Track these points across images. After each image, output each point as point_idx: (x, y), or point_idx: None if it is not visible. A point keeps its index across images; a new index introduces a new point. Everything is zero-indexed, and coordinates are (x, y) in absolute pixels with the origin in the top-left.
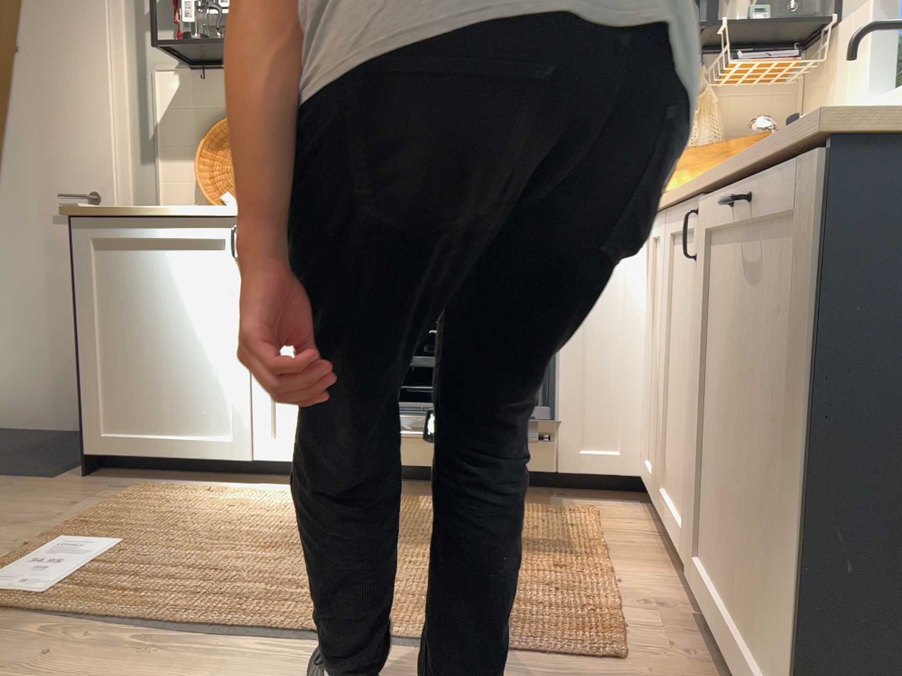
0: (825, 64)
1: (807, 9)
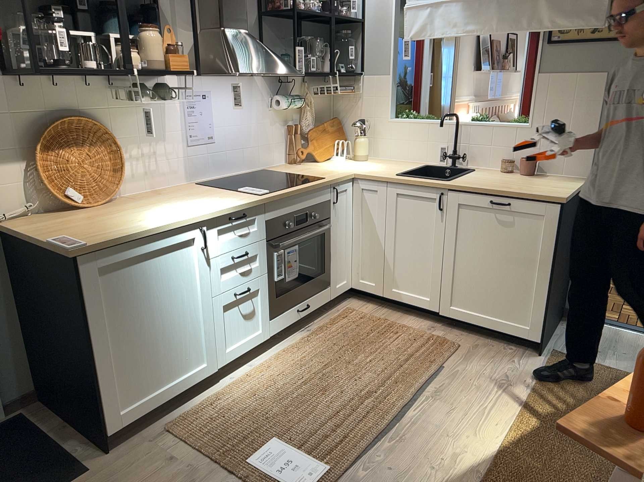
0: (361, 93)
1: (341, 60)
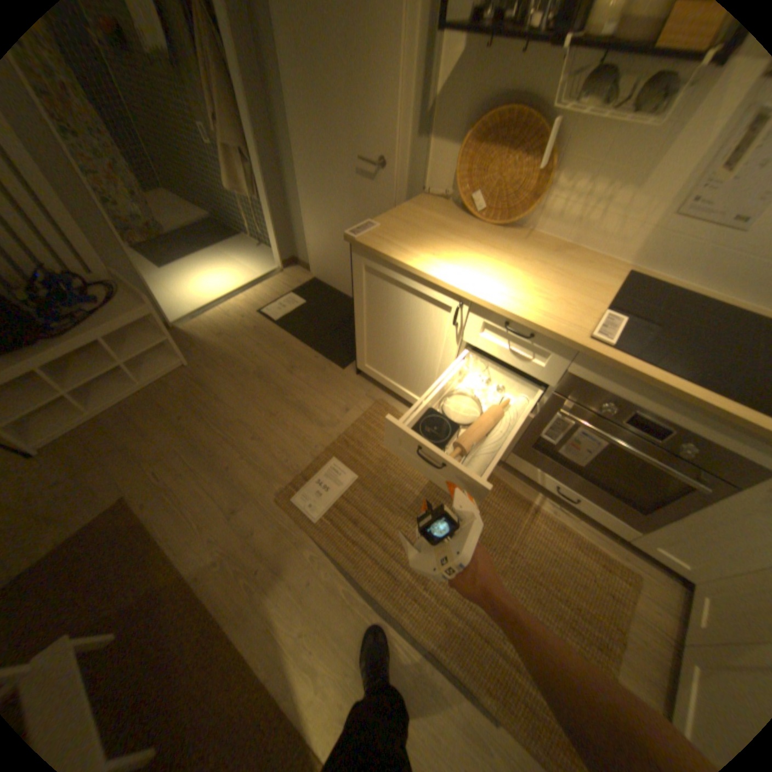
0: None
1: None
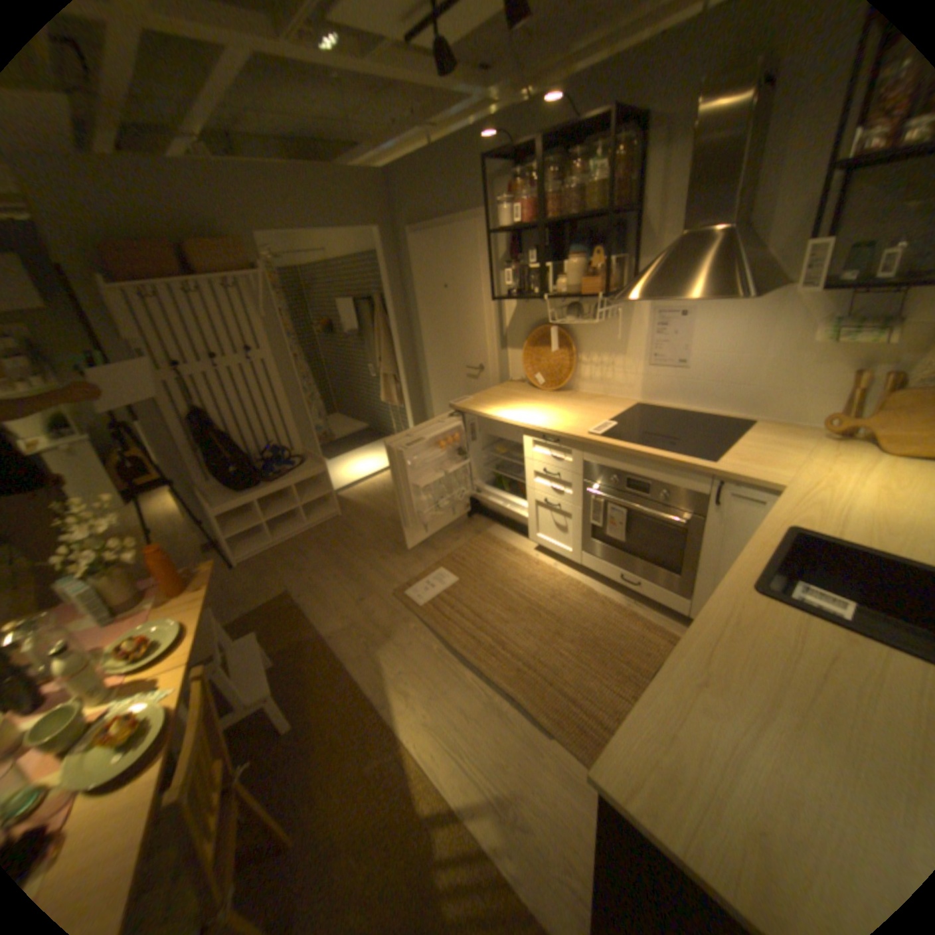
0: None
1: None
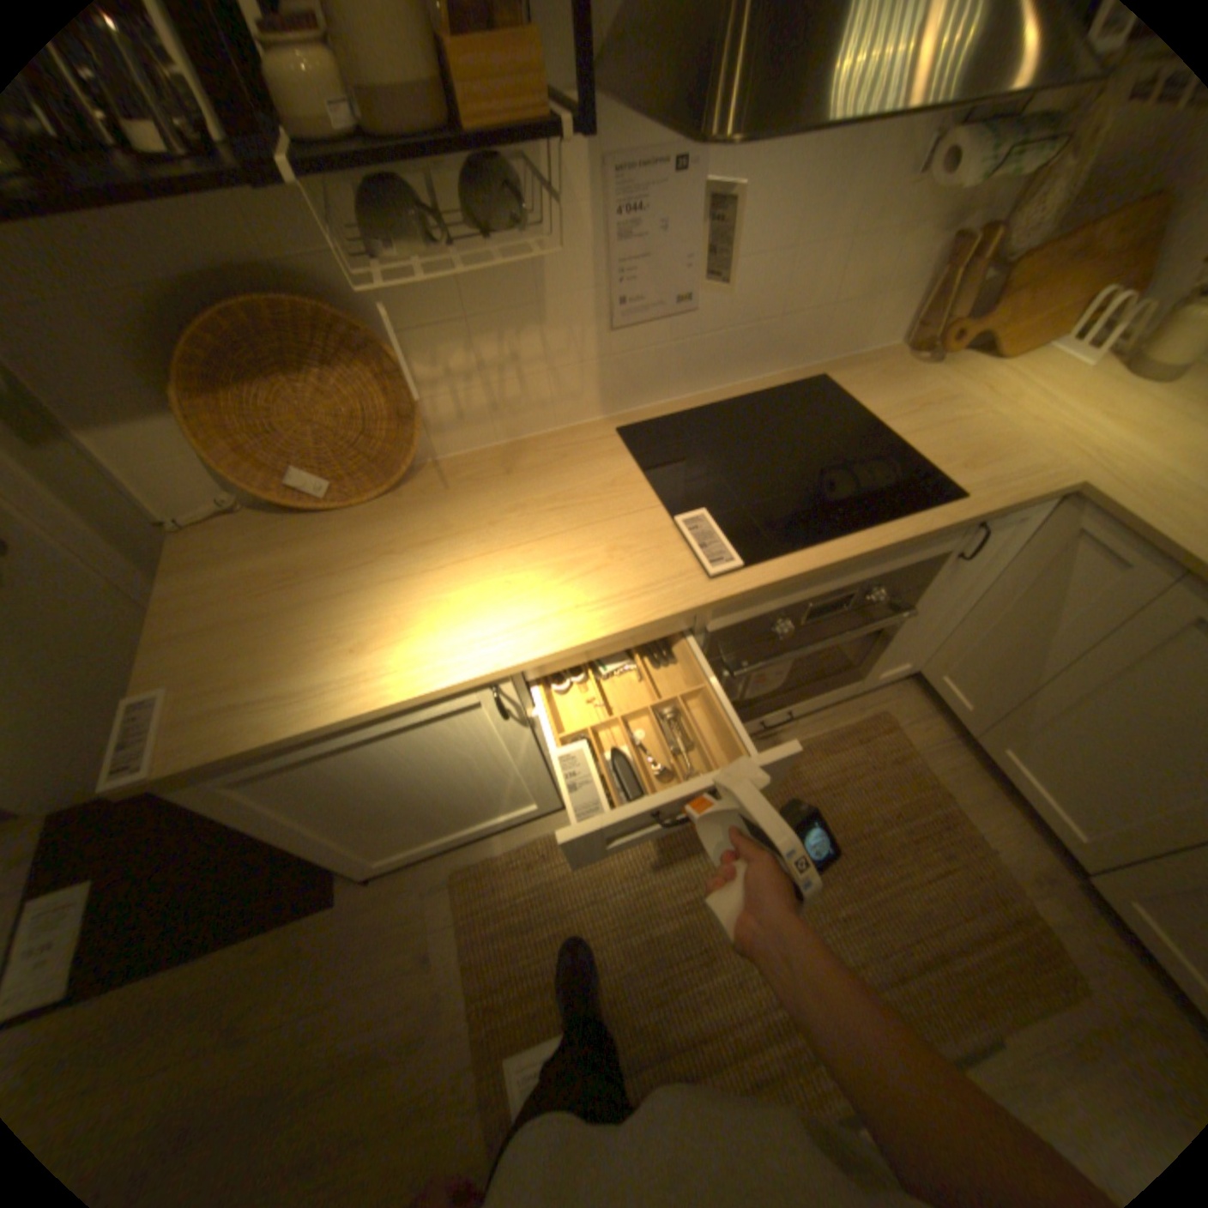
0: None
1: None
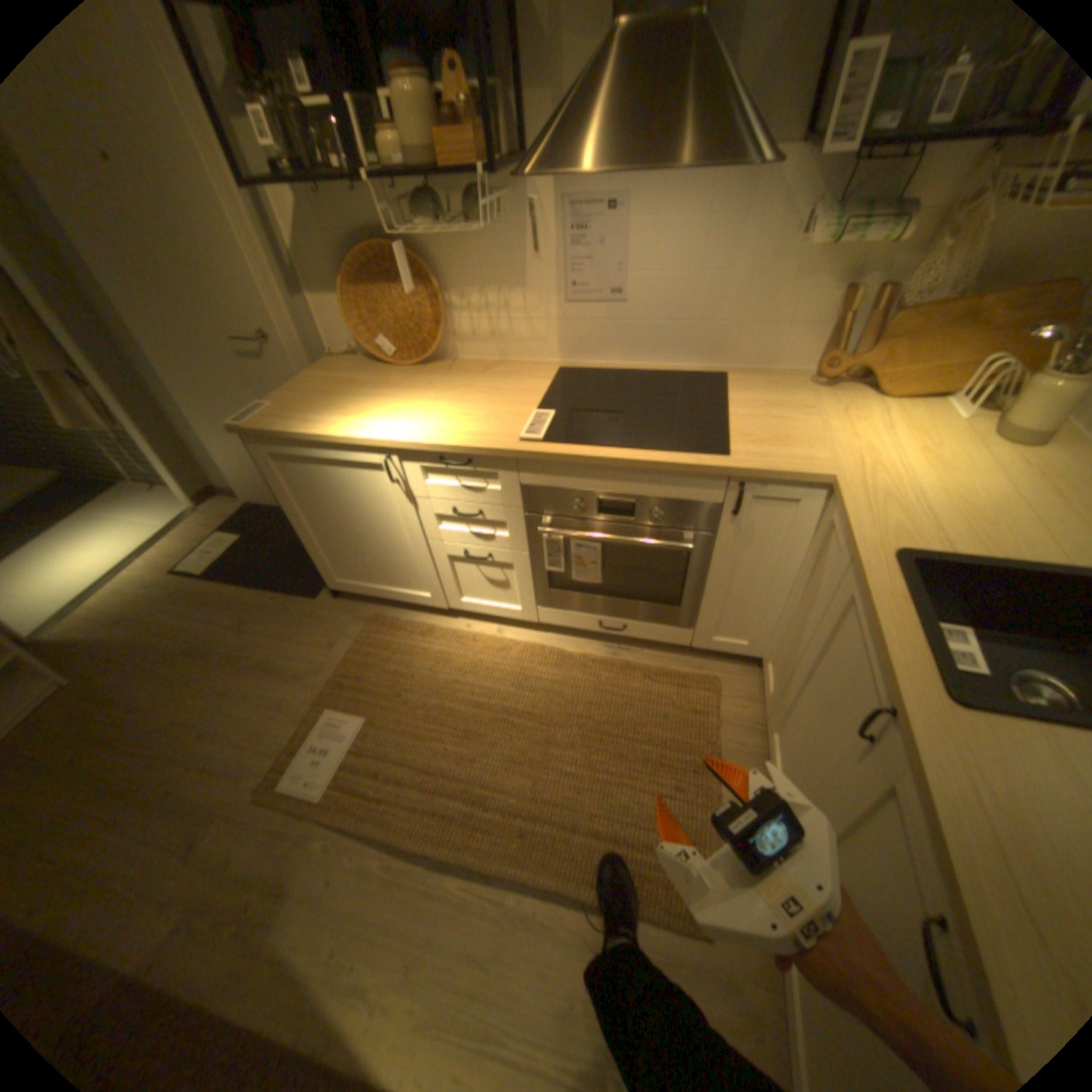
0: None
1: None
